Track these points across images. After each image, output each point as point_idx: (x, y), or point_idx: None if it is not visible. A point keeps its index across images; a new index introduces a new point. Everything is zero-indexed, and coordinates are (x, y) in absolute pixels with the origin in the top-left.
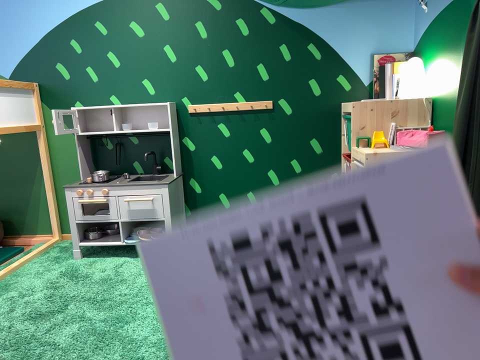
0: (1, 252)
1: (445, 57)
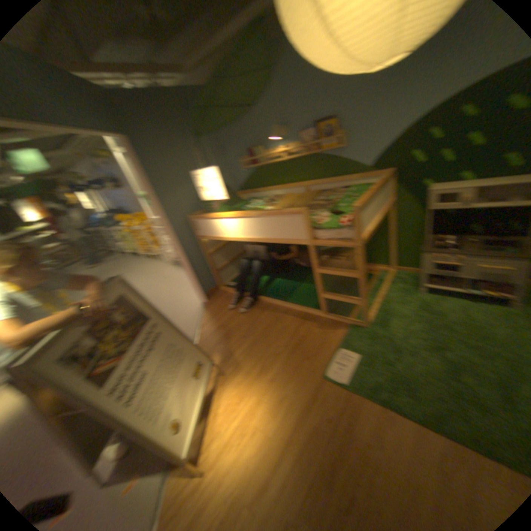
0: None
1: None
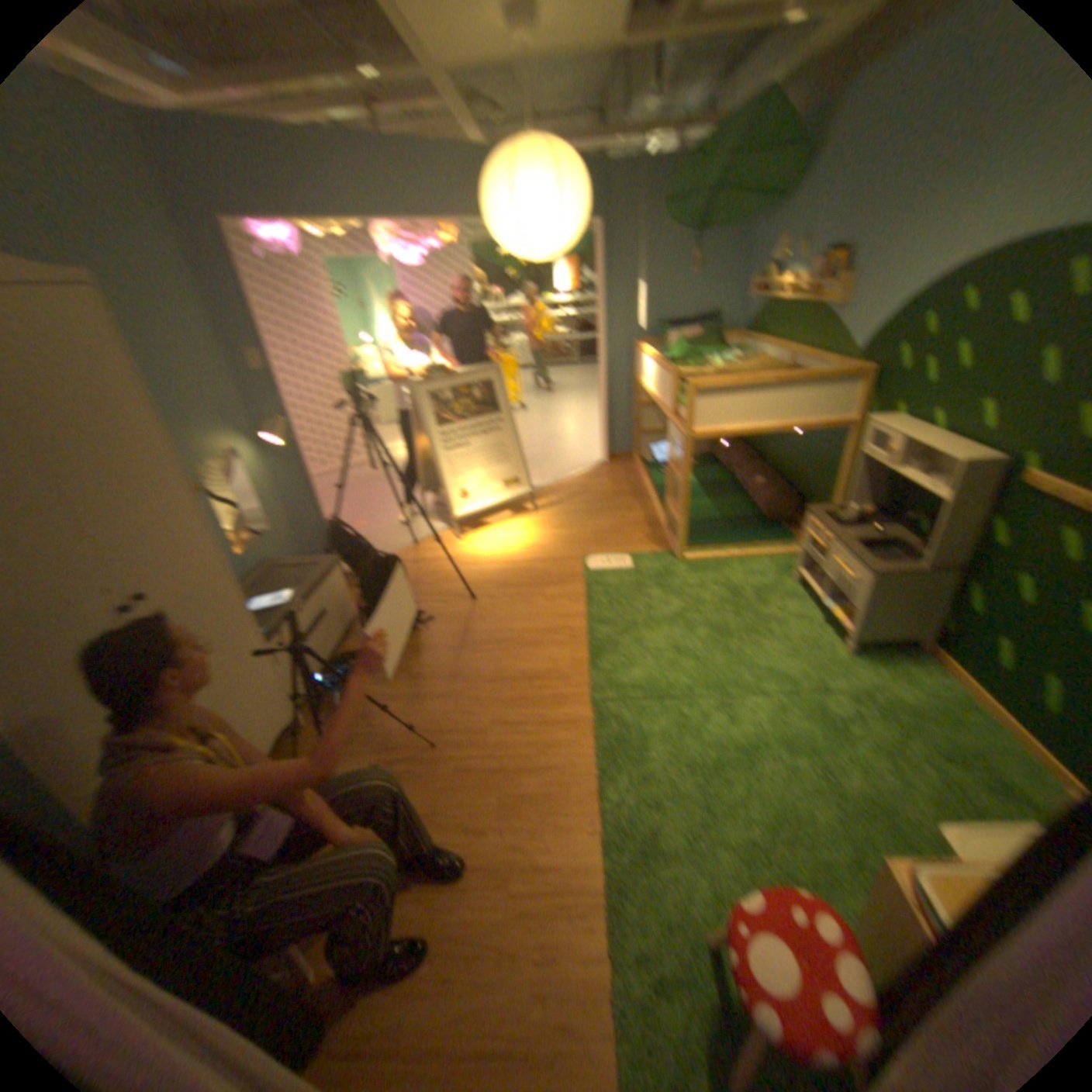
0: (772, 533)
1: None
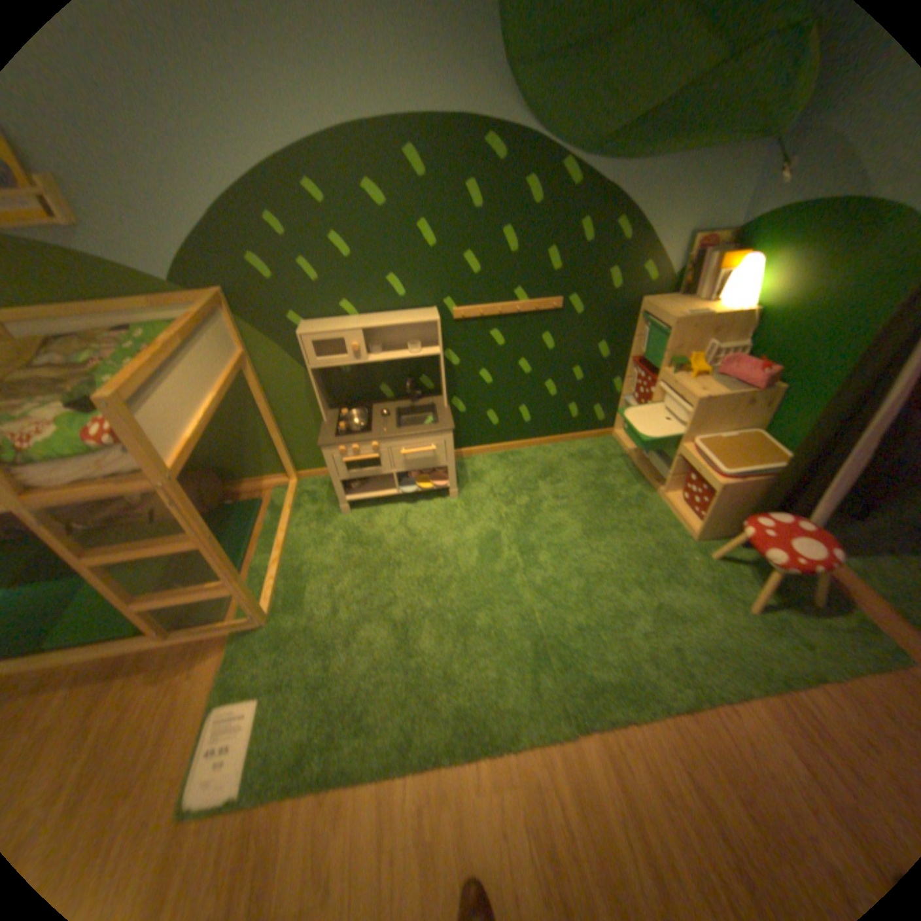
0: (239, 513)
1: (802, 269)
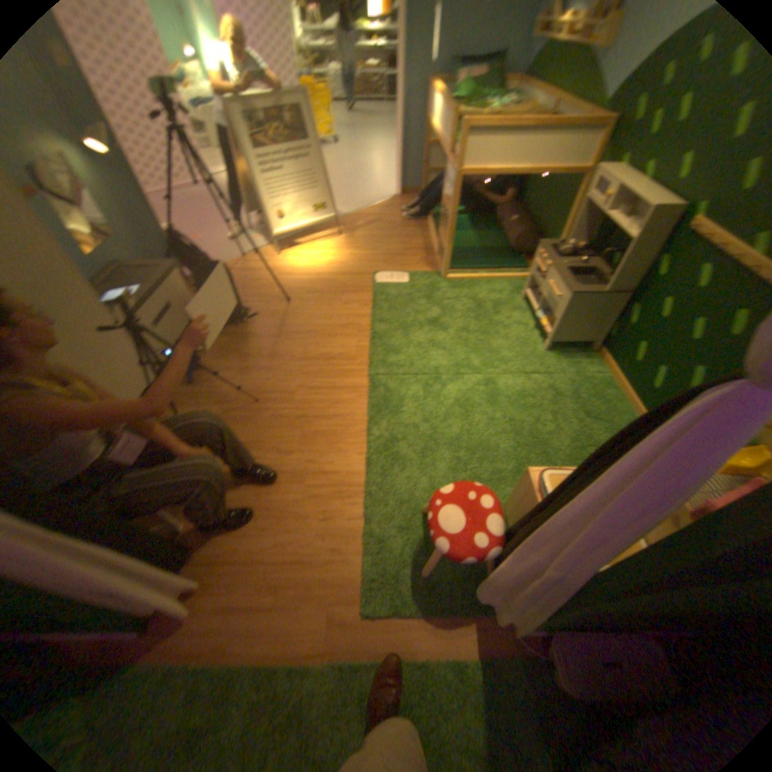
0: (514, 262)
1: None
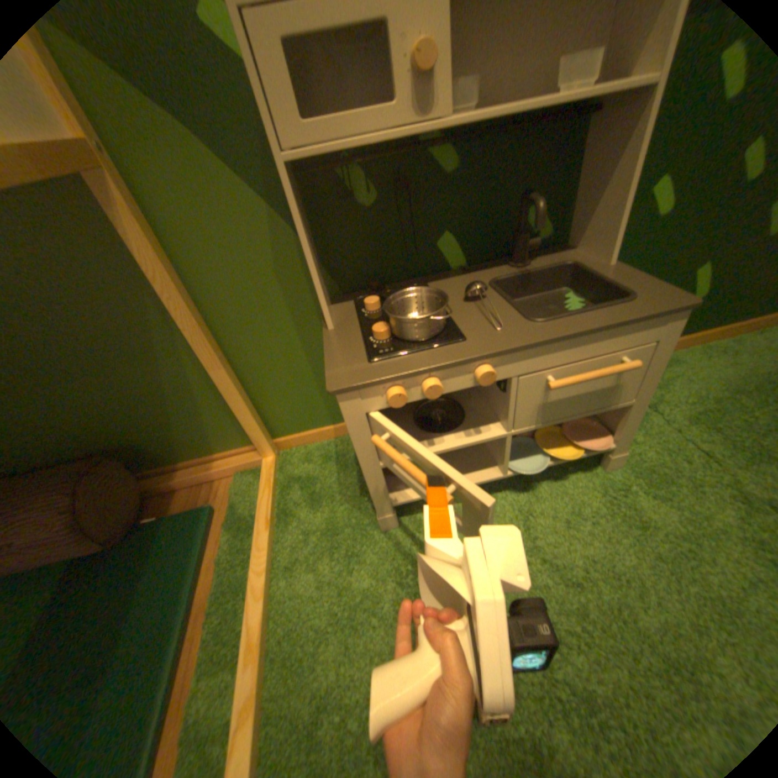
0: (168, 544)
1: None
